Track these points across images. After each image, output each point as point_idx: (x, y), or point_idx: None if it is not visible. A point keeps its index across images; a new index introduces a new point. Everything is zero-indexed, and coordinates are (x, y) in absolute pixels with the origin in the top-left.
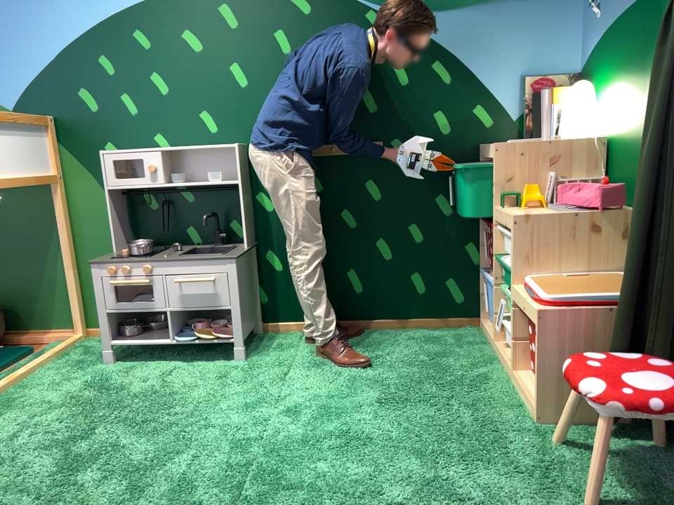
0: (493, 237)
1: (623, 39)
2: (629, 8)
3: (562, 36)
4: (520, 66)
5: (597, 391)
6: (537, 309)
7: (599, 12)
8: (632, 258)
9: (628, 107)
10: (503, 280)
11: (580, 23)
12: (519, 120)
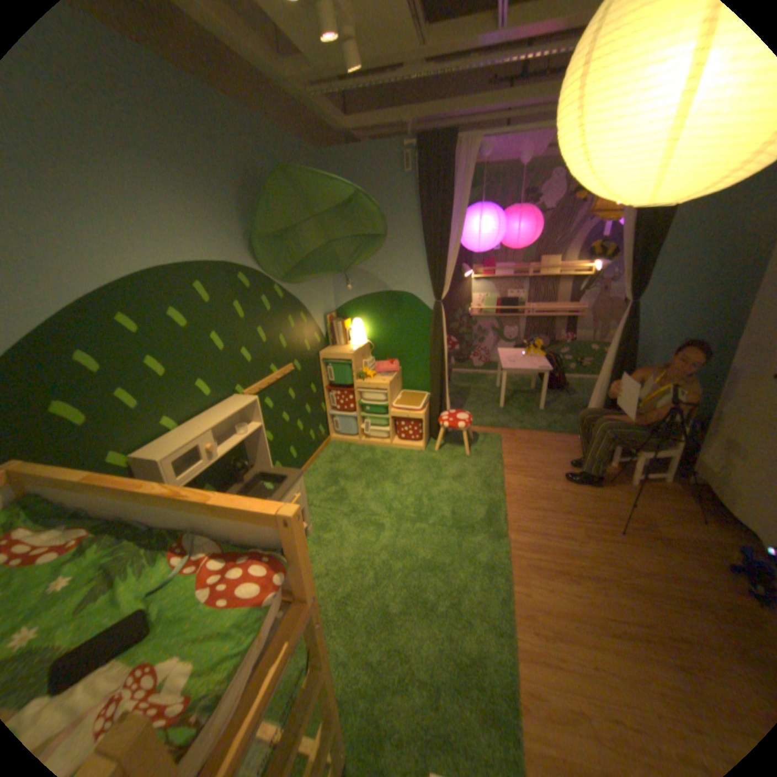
0: (350, 395)
1: (373, 304)
2: (376, 293)
3: (329, 295)
4: (322, 311)
5: (462, 425)
6: (420, 414)
7: (351, 288)
8: (433, 386)
9: (382, 331)
10: (370, 412)
11: (333, 288)
12: (325, 336)
